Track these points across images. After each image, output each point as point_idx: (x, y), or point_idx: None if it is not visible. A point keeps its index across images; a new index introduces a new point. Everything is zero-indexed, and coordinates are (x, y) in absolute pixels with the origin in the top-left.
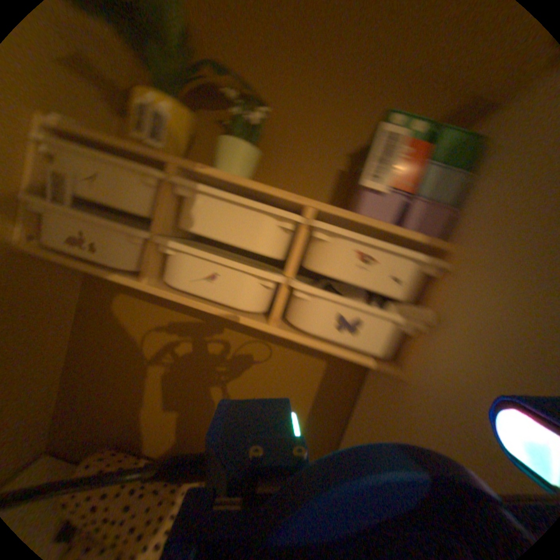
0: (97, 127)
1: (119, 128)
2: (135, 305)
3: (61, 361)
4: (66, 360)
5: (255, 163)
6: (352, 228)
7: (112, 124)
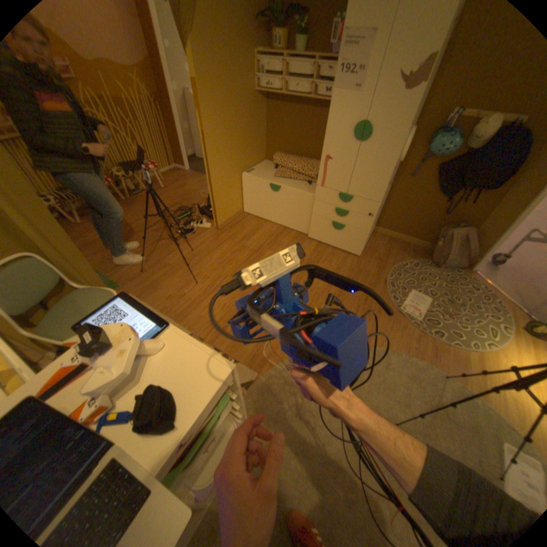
0: (261, 43)
1: (265, 38)
2: (279, 105)
3: (264, 129)
4: (265, 129)
5: (304, 41)
6: (332, 57)
7: (264, 38)
